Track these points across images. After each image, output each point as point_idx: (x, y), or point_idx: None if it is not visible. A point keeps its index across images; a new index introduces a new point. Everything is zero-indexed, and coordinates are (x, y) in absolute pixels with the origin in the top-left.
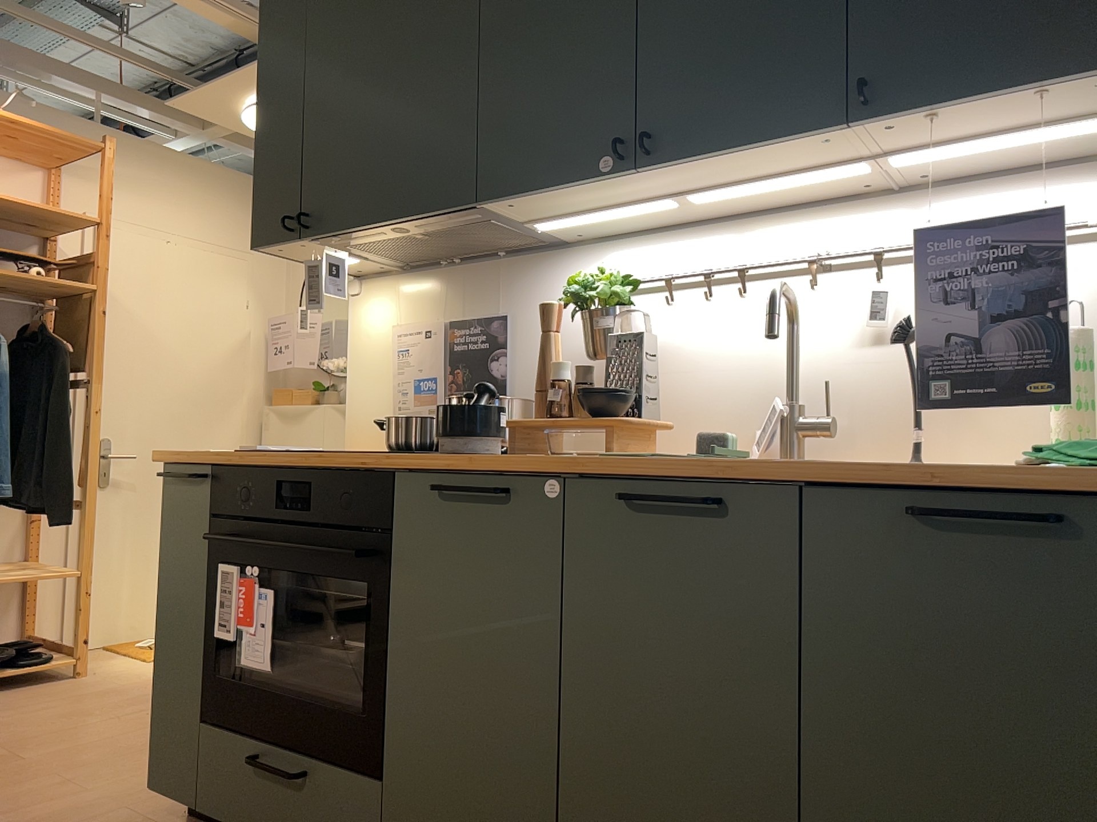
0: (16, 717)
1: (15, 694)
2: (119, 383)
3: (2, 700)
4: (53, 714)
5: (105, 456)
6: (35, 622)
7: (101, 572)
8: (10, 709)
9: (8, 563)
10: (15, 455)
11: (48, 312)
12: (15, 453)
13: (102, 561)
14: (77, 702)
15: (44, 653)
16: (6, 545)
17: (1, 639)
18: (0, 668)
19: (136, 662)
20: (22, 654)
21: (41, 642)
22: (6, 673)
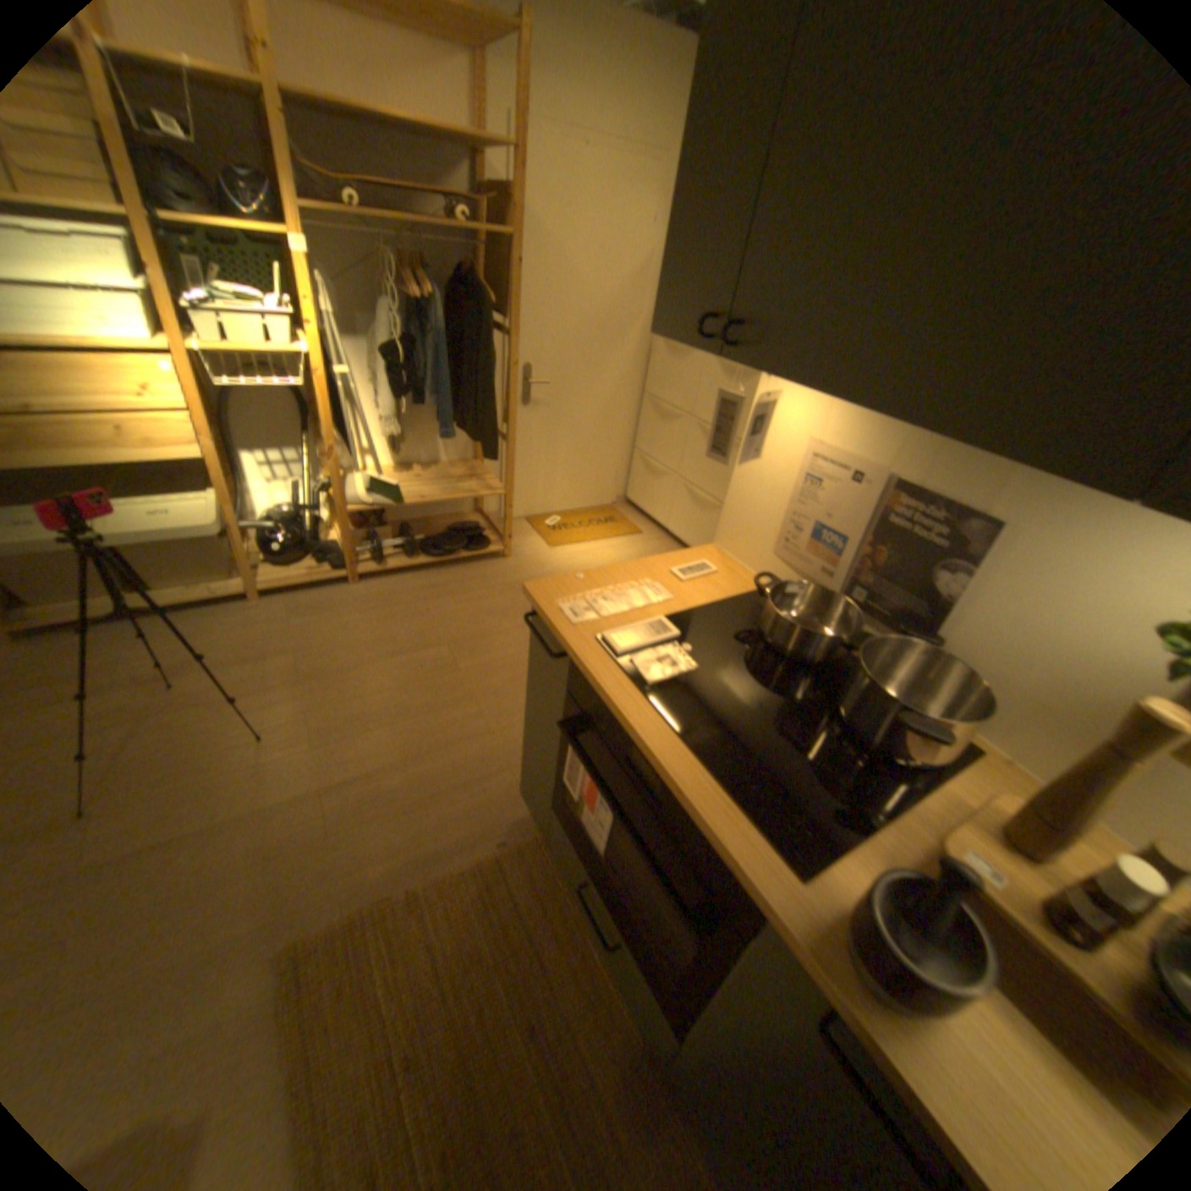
0: (463, 606)
1: (466, 574)
2: (536, 314)
3: (458, 580)
4: (484, 610)
5: (526, 382)
6: (483, 502)
7: (524, 470)
8: (461, 595)
9: (462, 464)
10: (458, 388)
11: (476, 244)
12: (458, 387)
13: (524, 462)
14: (500, 597)
15: (485, 538)
16: (461, 449)
17: (463, 511)
18: (458, 551)
19: (542, 547)
20: (472, 538)
21: (483, 531)
22: (461, 557)
